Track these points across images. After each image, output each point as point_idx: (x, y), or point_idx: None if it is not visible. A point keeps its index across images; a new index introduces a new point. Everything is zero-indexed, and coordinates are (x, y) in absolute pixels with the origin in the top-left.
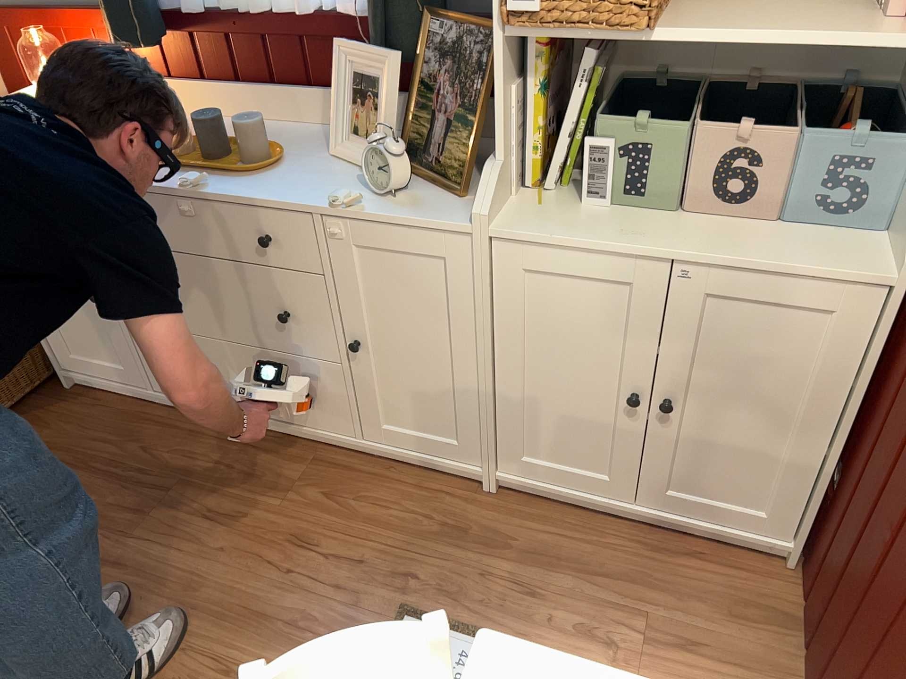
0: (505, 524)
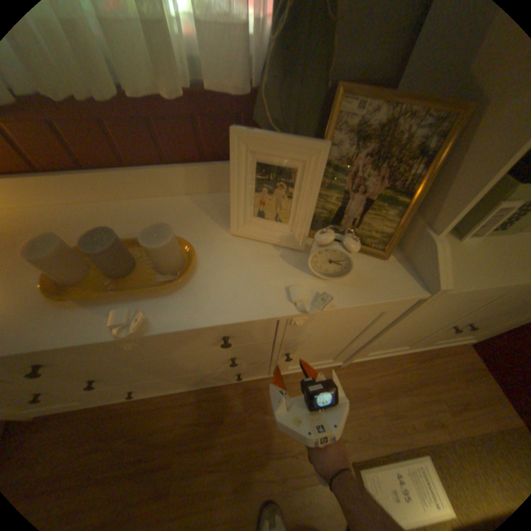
0: (362, 385)
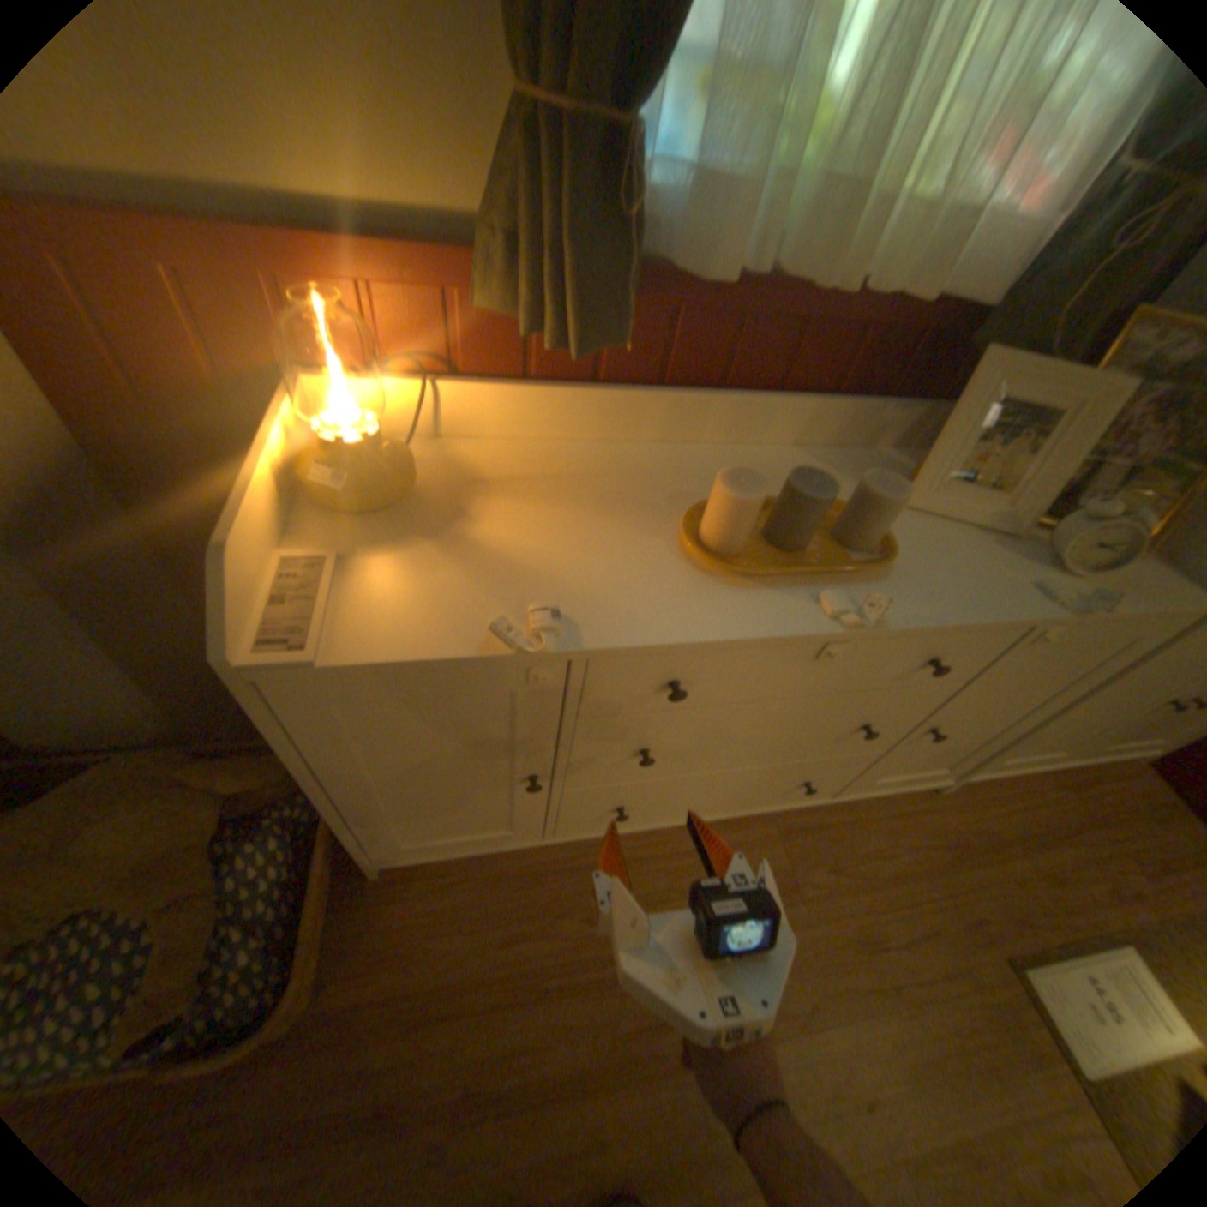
0: (985, 826)
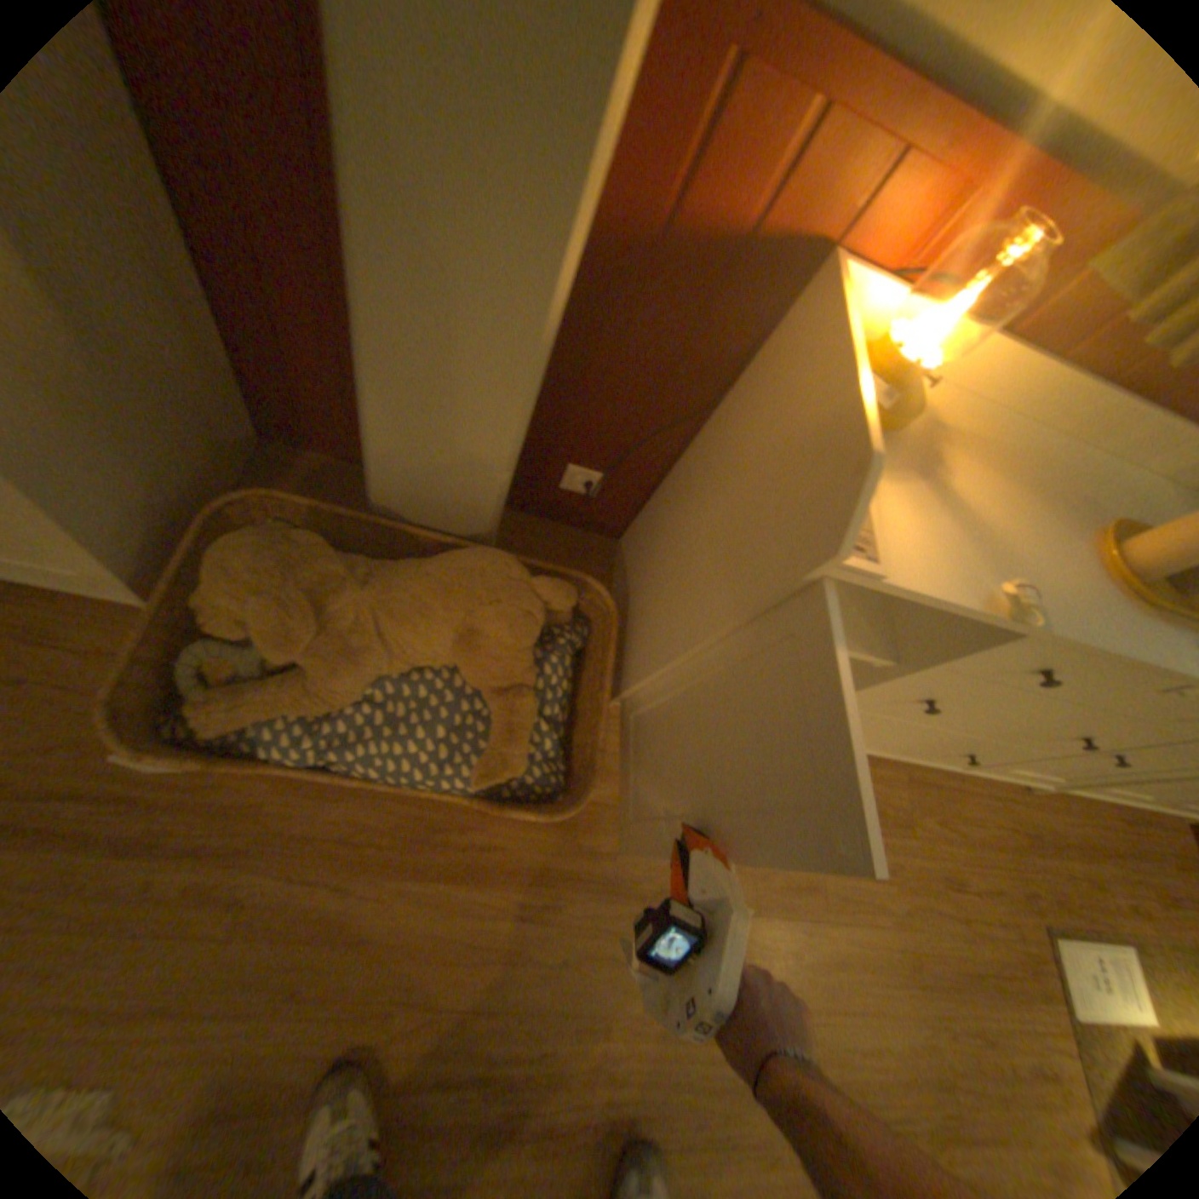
0: (1057, 829)
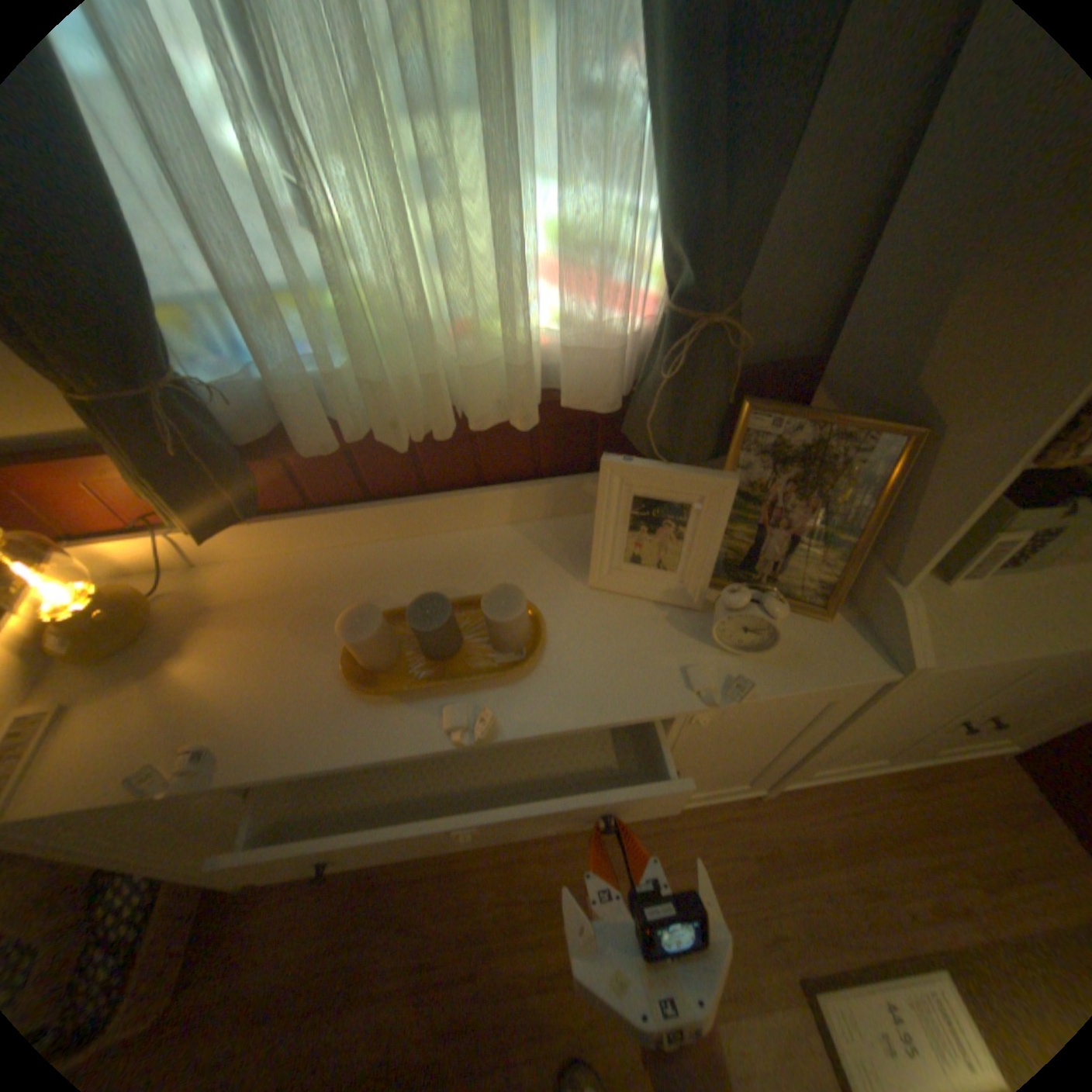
0: (806, 834)
